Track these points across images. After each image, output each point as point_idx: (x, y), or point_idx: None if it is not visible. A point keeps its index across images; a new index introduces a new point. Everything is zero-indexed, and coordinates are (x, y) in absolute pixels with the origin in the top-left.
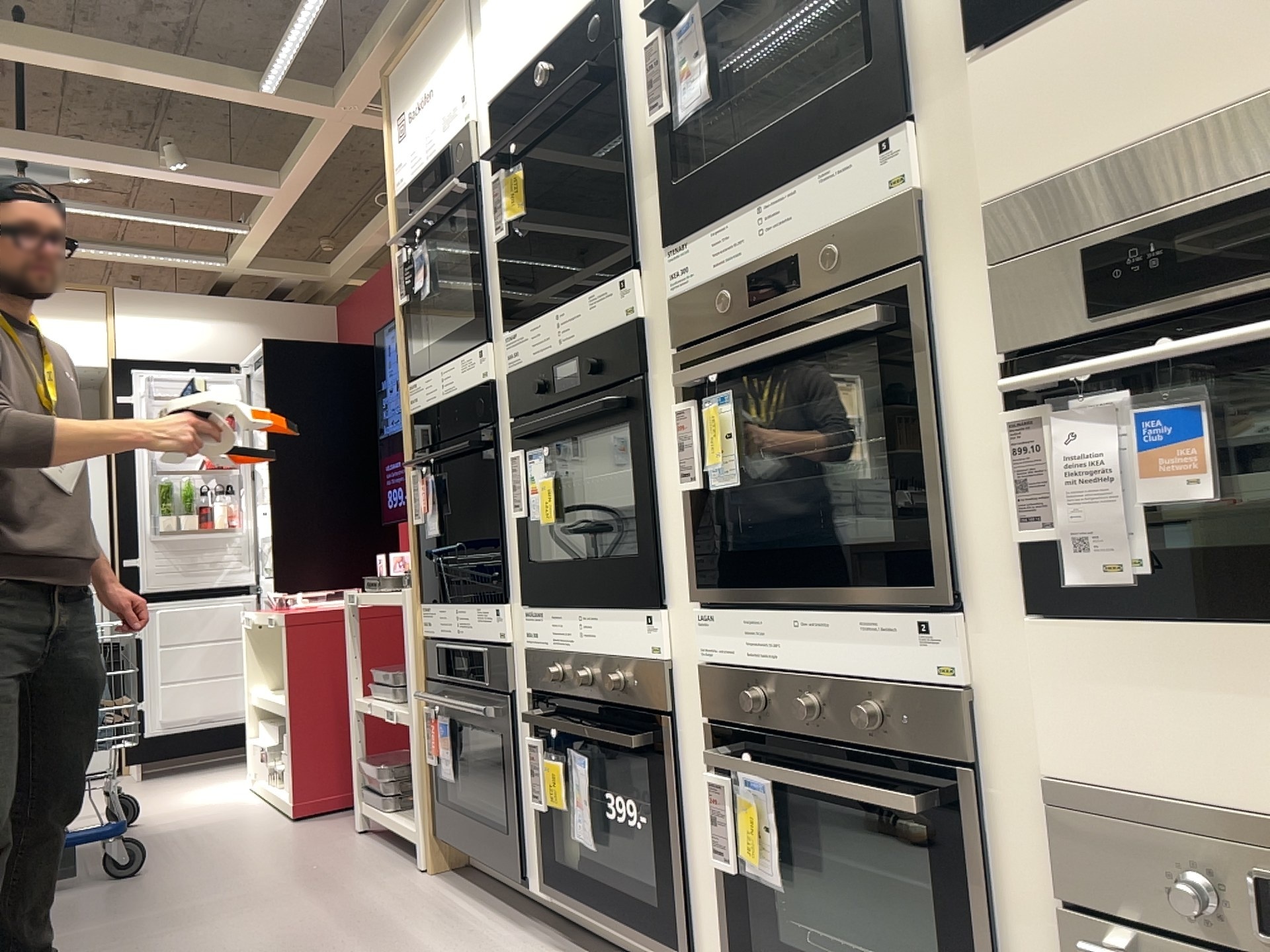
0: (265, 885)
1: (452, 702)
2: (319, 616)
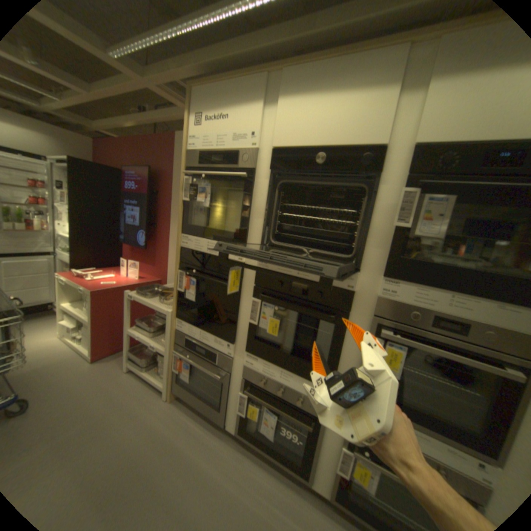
0: (98, 417)
1: (193, 360)
2: (105, 292)
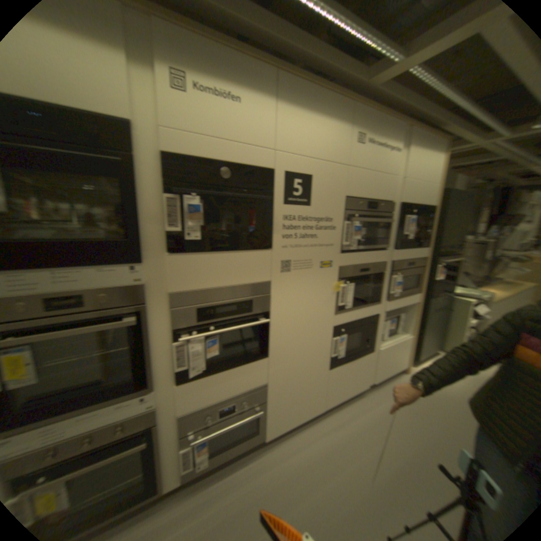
0: None
1: None
2: None
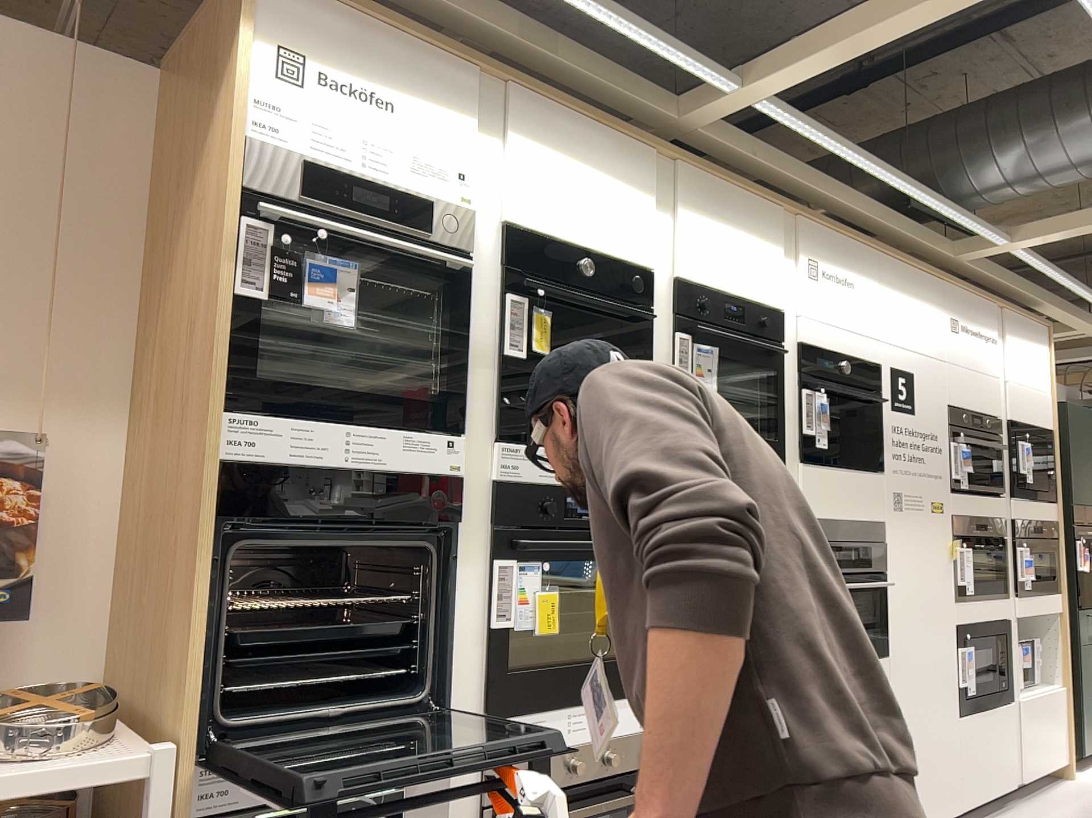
0: None
1: None
2: None
